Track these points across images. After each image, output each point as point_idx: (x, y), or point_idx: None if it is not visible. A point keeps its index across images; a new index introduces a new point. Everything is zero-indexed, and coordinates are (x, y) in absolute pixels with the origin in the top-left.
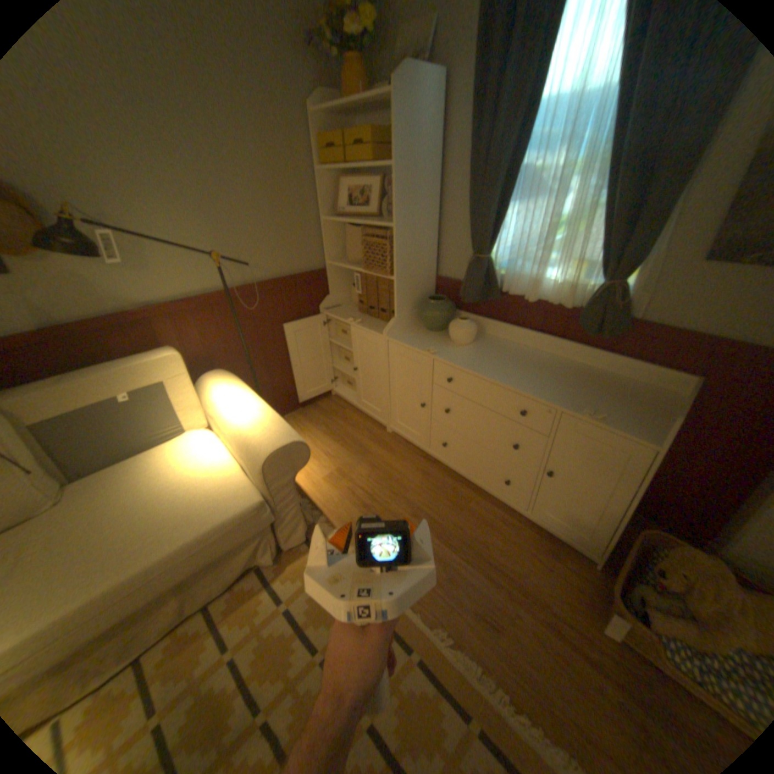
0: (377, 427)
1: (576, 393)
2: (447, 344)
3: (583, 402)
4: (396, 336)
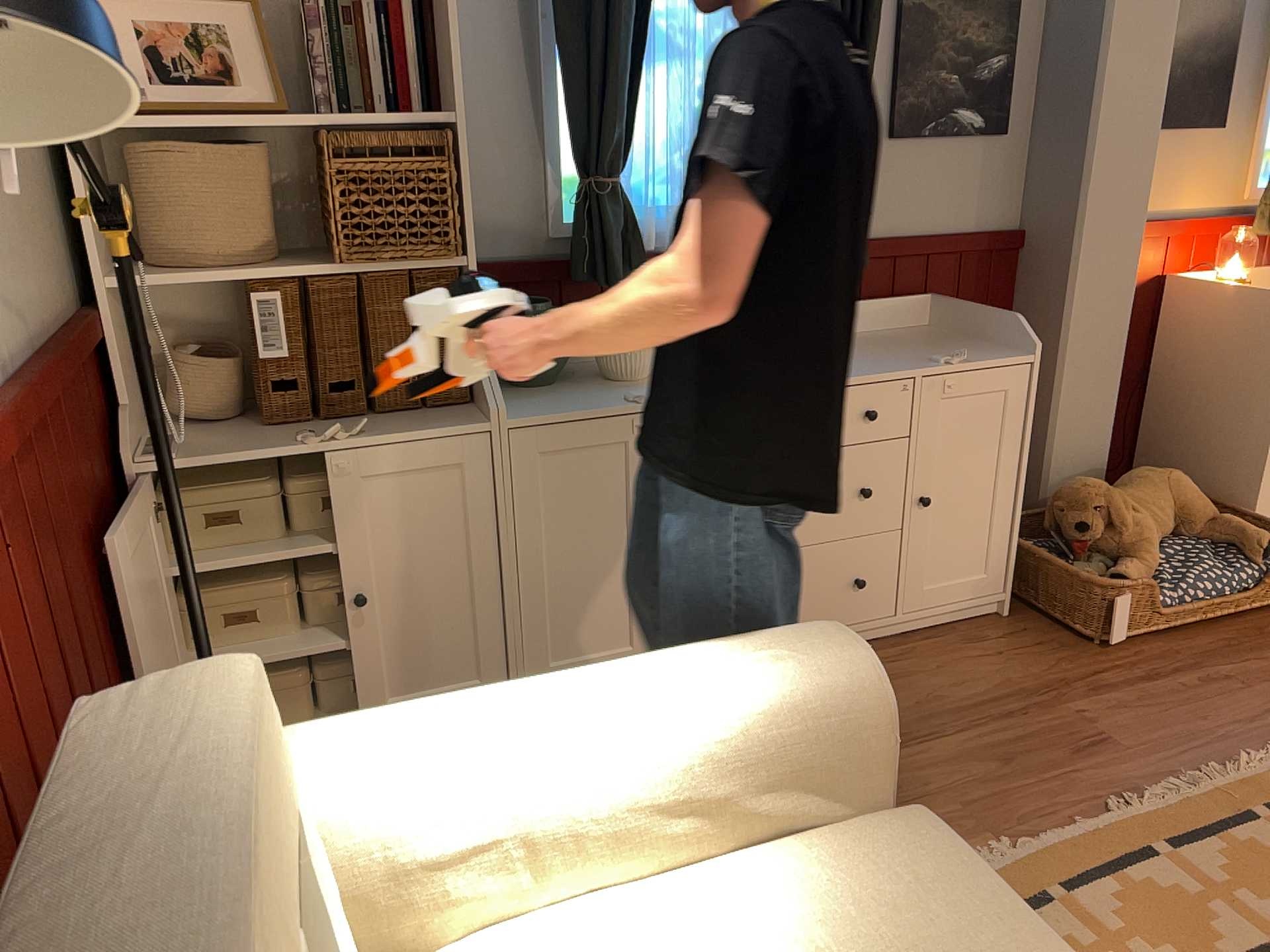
0: None
1: (890, 357)
2: (628, 385)
3: (916, 359)
4: (514, 413)
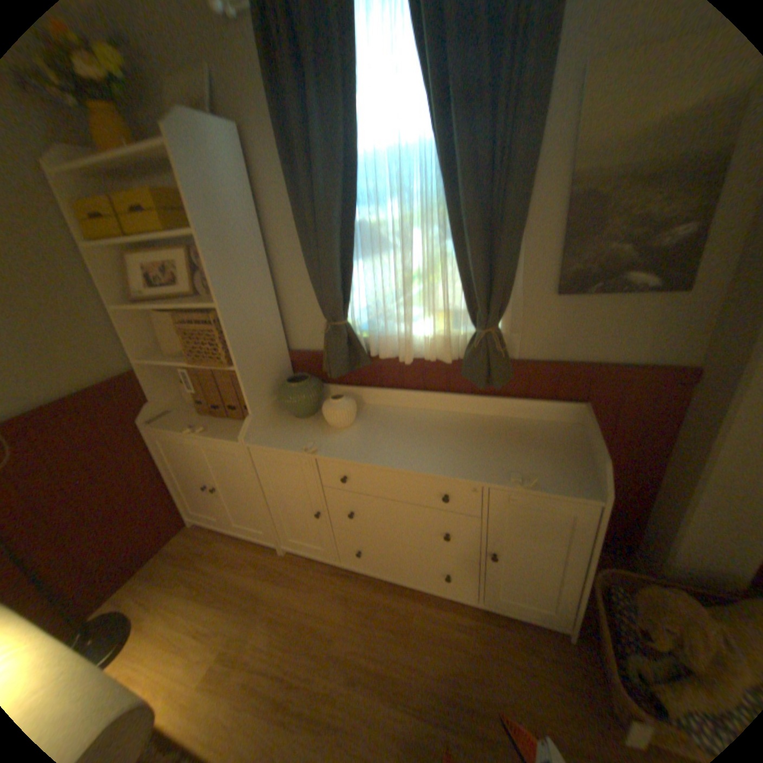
0: (263, 553)
1: (491, 456)
2: (327, 431)
3: (504, 466)
4: (258, 438)
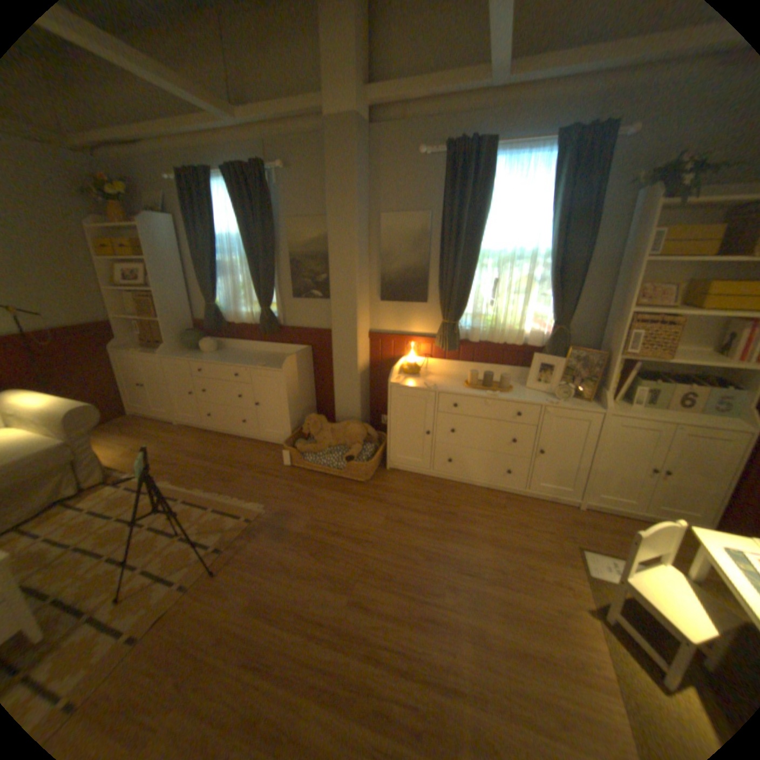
0: (164, 426)
1: (258, 362)
2: (198, 355)
3: (259, 364)
4: (164, 355)
